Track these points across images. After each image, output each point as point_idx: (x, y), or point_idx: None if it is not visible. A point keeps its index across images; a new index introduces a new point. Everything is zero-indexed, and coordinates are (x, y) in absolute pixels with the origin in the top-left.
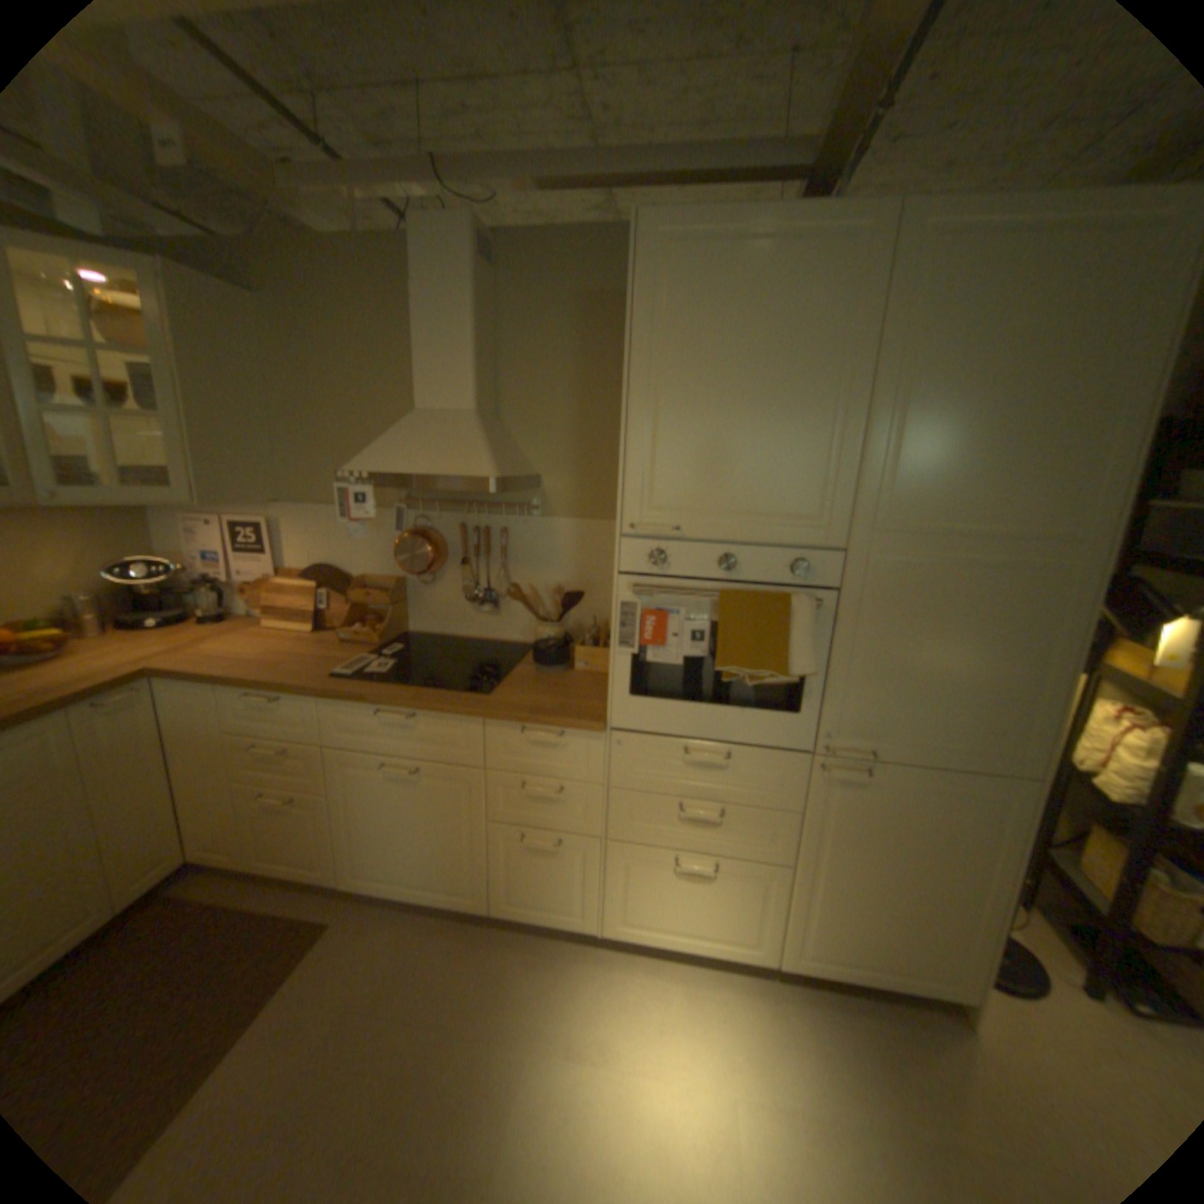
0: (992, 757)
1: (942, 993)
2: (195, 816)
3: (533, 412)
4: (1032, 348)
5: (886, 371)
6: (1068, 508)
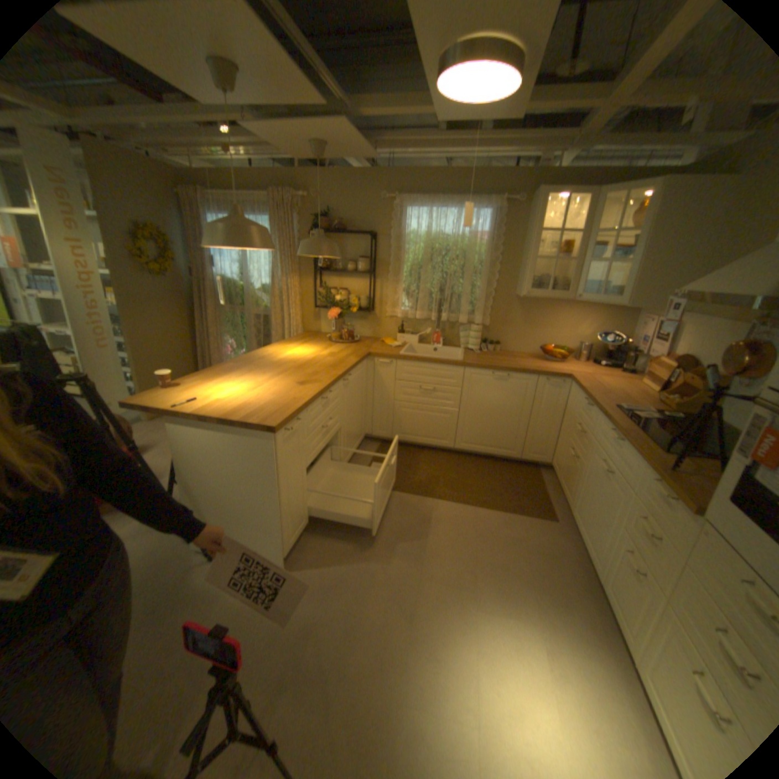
0: None
1: None
2: (559, 445)
3: None
4: None
5: None
6: None
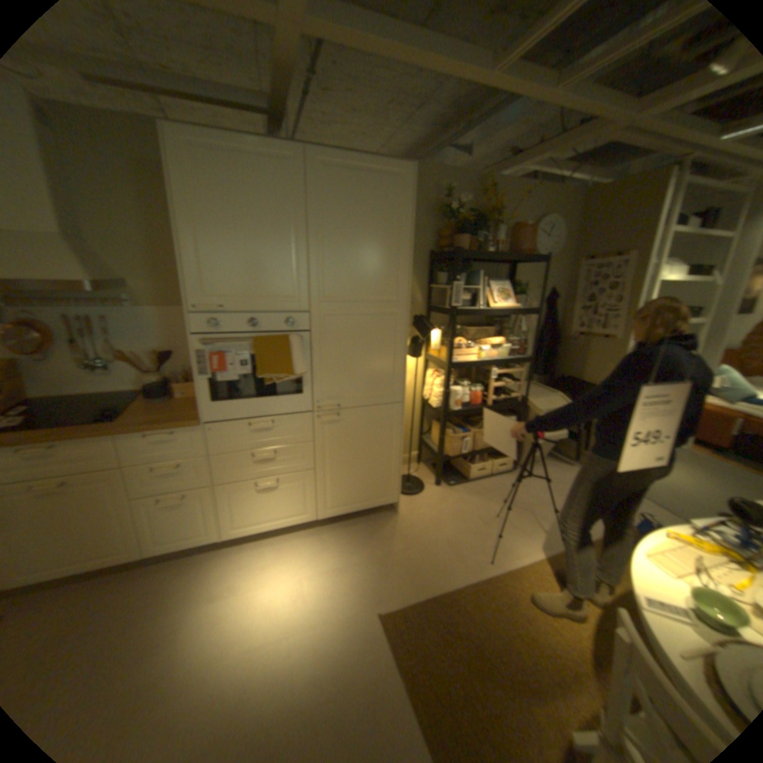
0: (381, 396)
1: (382, 502)
2: None
3: (105, 235)
4: (364, 221)
5: (309, 227)
6: (388, 289)
